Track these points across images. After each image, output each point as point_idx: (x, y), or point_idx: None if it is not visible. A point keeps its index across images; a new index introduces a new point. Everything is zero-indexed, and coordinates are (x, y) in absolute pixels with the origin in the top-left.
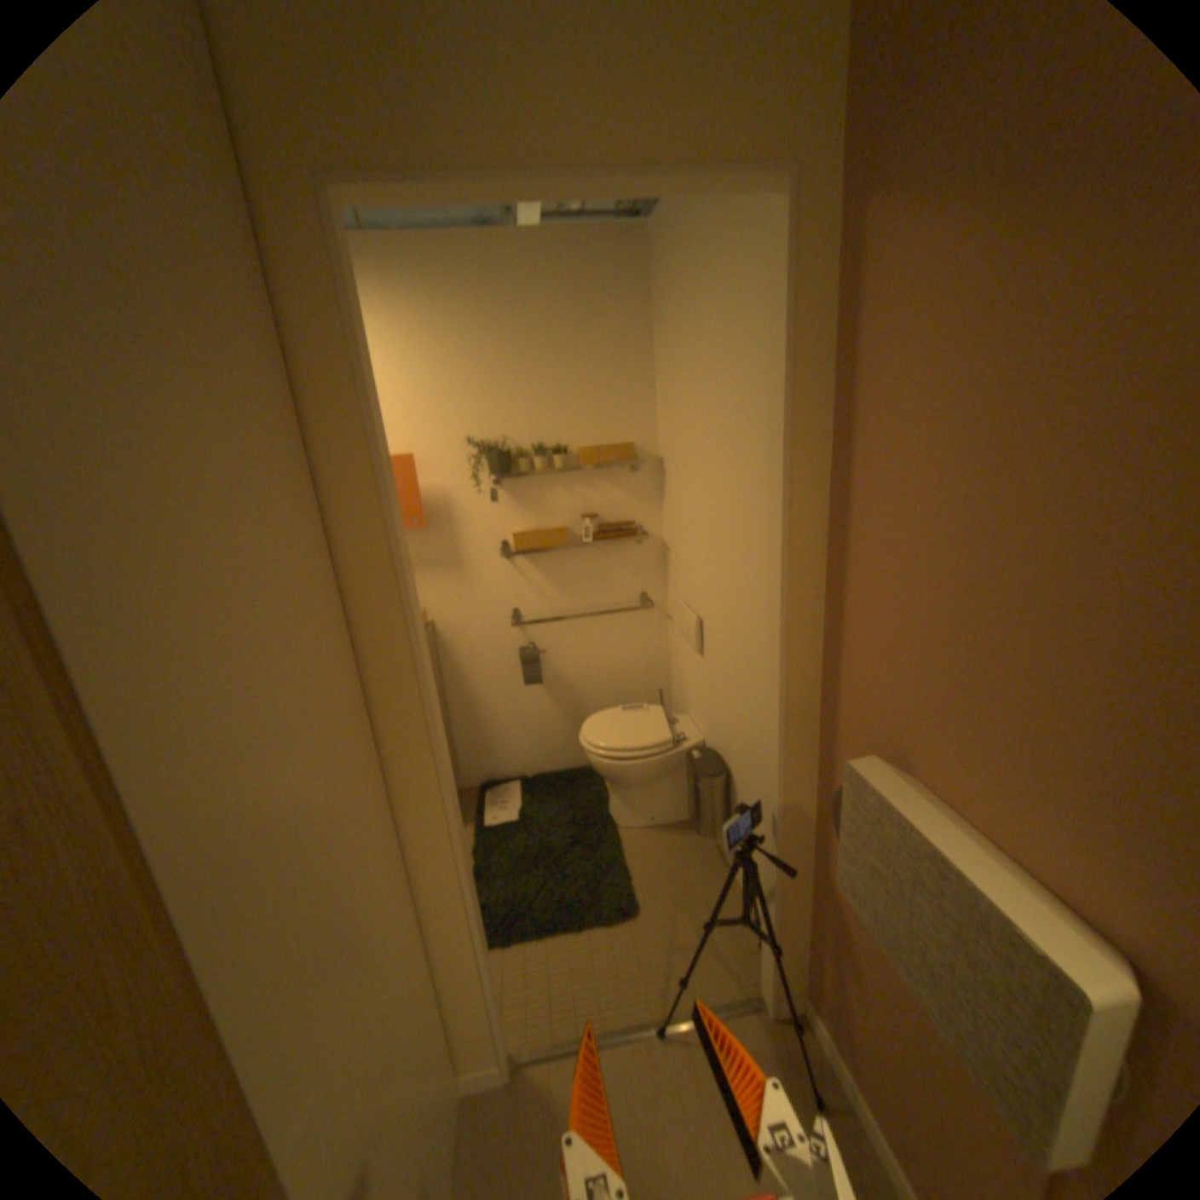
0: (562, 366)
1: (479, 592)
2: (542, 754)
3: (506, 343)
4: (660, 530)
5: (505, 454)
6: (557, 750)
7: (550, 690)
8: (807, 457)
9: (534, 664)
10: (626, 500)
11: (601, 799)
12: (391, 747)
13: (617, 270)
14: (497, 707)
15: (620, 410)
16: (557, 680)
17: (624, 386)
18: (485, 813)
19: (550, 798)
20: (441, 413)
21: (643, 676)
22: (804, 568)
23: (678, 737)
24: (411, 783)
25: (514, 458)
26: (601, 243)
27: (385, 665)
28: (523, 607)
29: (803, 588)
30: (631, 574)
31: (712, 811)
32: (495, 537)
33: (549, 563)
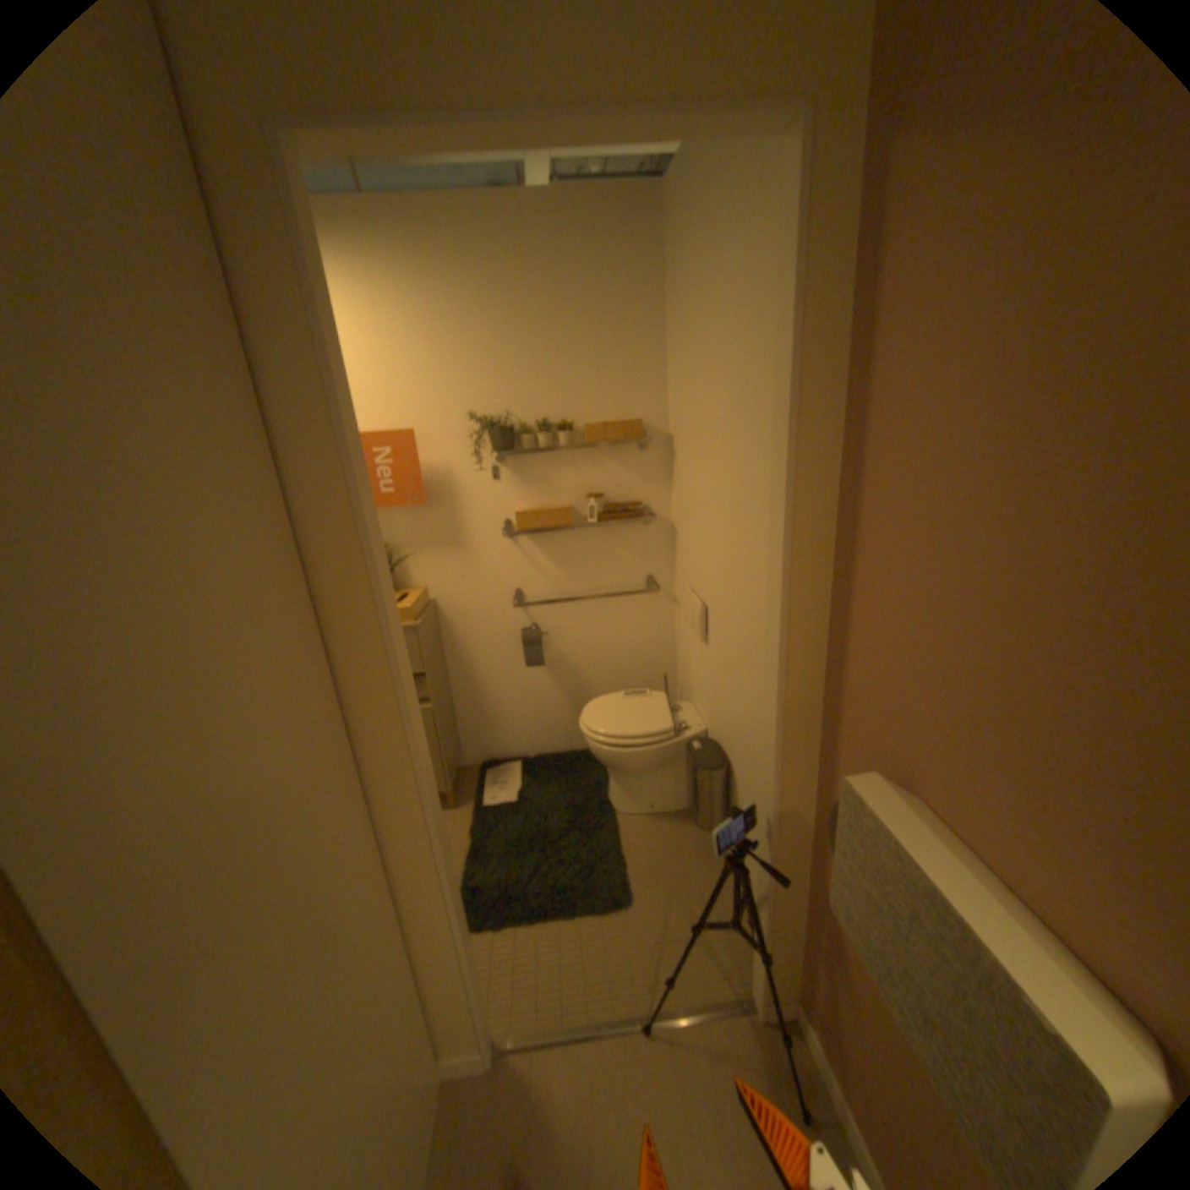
0: (569, 338)
1: (483, 573)
2: (545, 736)
3: (511, 315)
4: (669, 512)
5: (509, 431)
6: (561, 733)
7: (554, 673)
8: (817, 440)
9: (537, 647)
10: (634, 480)
11: (602, 785)
12: (369, 738)
13: (629, 235)
14: (501, 688)
15: (629, 386)
16: (561, 663)
17: (634, 360)
18: (486, 794)
19: (552, 781)
20: (444, 388)
21: (649, 661)
22: (810, 561)
23: (681, 726)
24: (390, 774)
25: (518, 436)
26: (612, 206)
27: (361, 655)
28: (527, 589)
29: (809, 583)
30: (638, 557)
31: (712, 805)
32: (499, 517)
33: (554, 544)
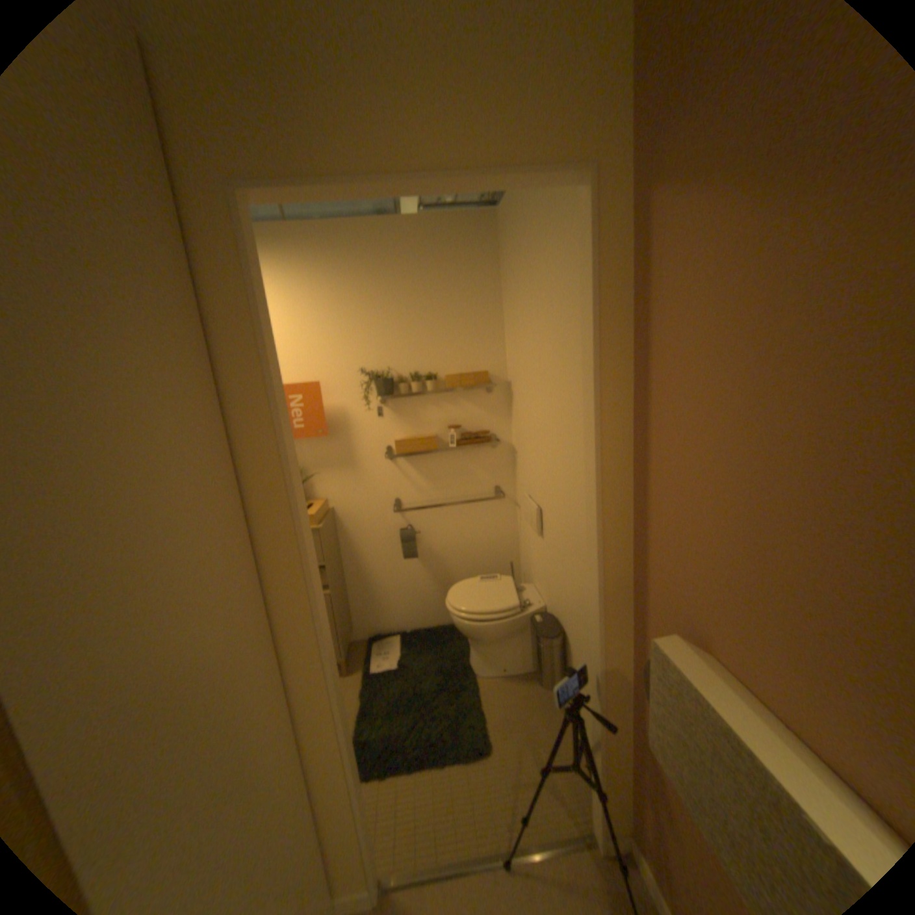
0: (433, 315)
1: (370, 486)
2: (419, 615)
3: (391, 300)
4: (510, 438)
5: (390, 382)
6: (431, 612)
7: (425, 563)
8: (615, 386)
9: (411, 543)
10: (483, 415)
11: (465, 653)
12: (283, 618)
13: (474, 245)
14: (384, 576)
15: (478, 348)
16: (430, 555)
17: (481, 330)
18: (372, 663)
19: (424, 652)
20: (342, 351)
21: (499, 552)
22: (616, 473)
23: (525, 604)
24: (299, 647)
25: (397, 385)
26: (462, 226)
27: (279, 552)
28: (404, 498)
29: (617, 490)
30: (488, 472)
31: (553, 667)
32: (382, 444)
33: (424, 464)
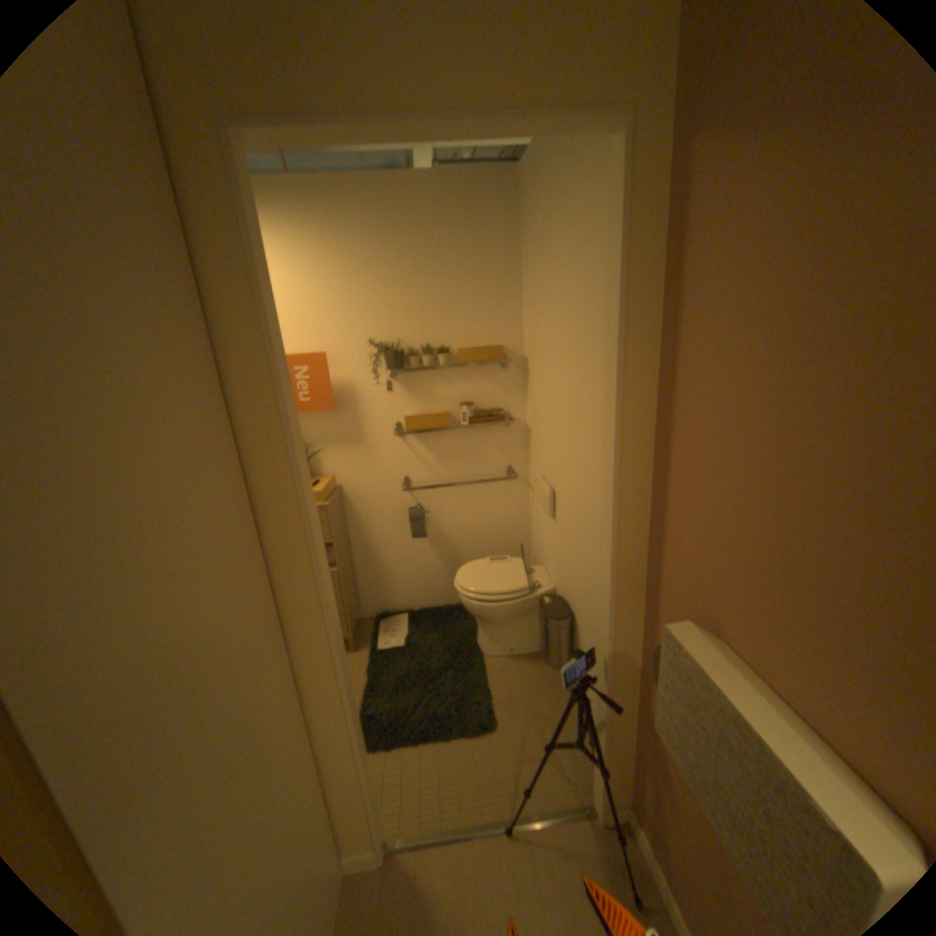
0: (447, 283)
1: (378, 464)
2: (427, 593)
3: (402, 265)
4: (524, 416)
5: (400, 354)
6: (439, 591)
7: (434, 543)
8: (639, 362)
9: (420, 522)
10: (497, 392)
11: (472, 632)
12: (289, 594)
13: (492, 205)
14: (392, 555)
15: (493, 319)
16: (439, 535)
17: (497, 300)
18: (379, 639)
19: (432, 630)
20: (350, 320)
21: (509, 534)
22: (635, 455)
23: (534, 585)
24: (305, 624)
25: (407, 357)
26: (480, 183)
27: (284, 528)
28: (413, 476)
29: (635, 472)
30: (500, 451)
31: (560, 648)
32: (391, 420)
33: (435, 441)
